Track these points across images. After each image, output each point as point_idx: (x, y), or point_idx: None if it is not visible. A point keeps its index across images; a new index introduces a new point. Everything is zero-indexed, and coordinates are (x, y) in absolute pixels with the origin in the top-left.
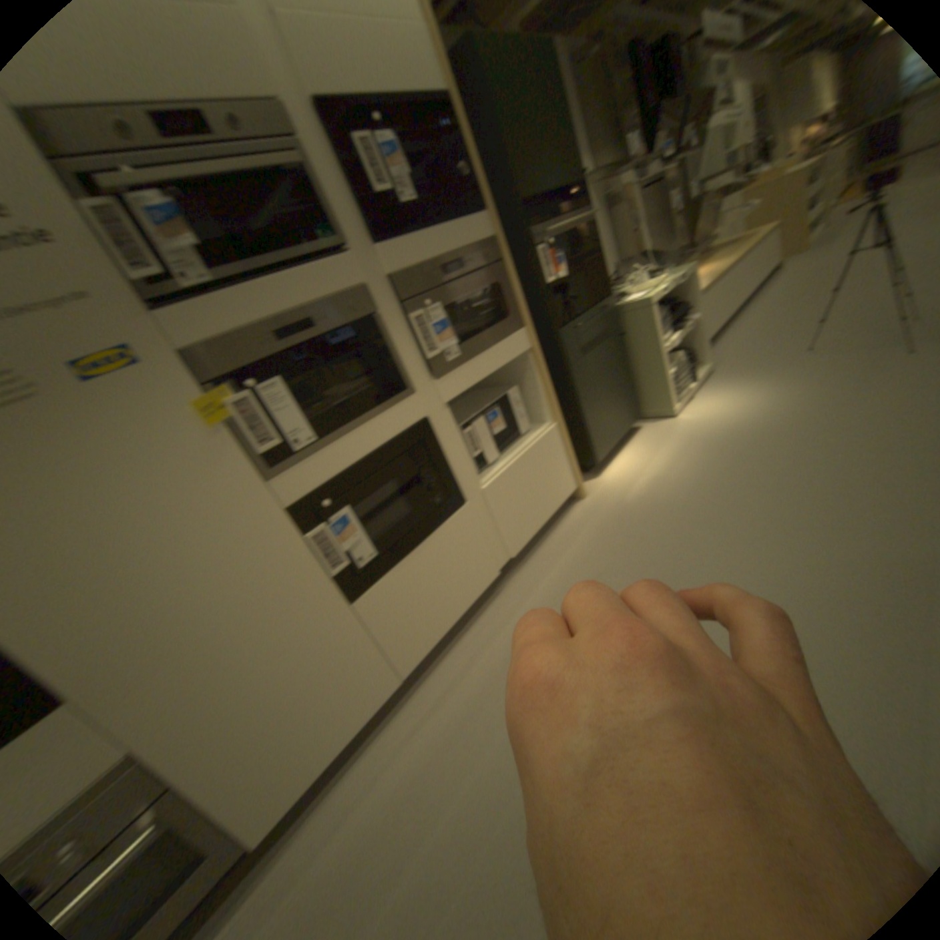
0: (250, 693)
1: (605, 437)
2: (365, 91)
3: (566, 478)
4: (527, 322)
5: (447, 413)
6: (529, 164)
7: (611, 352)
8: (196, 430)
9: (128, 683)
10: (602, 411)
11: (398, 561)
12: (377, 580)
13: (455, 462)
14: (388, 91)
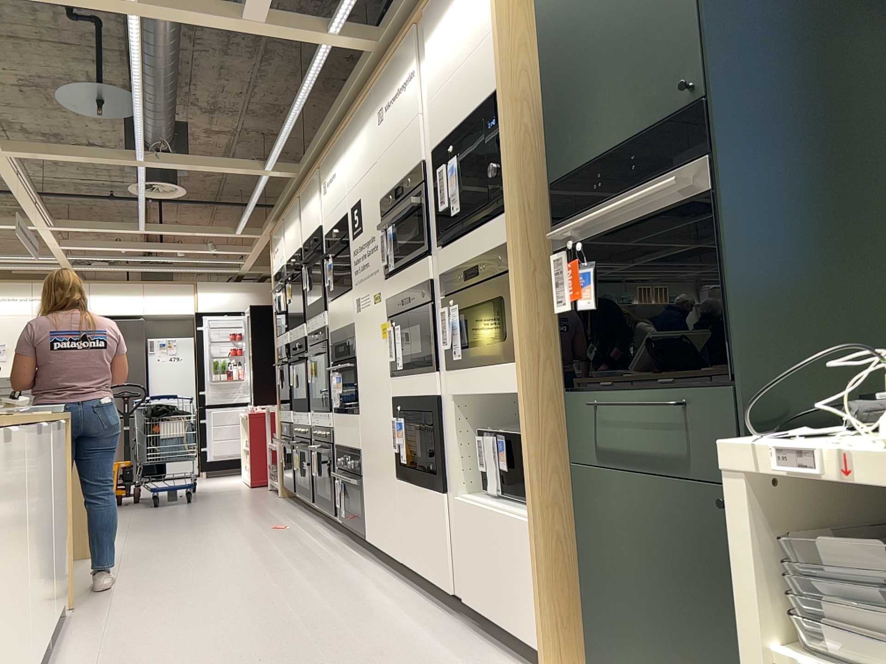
0: (374, 471)
1: (619, 662)
2: (452, 127)
3: (531, 612)
4: (524, 357)
5: (453, 404)
6: (574, 124)
7: (697, 519)
8: (382, 336)
9: (362, 423)
10: (624, 605)
11: (411, 481)
12: (404, 480)
13: (447, 450)
14: (463, 117)
